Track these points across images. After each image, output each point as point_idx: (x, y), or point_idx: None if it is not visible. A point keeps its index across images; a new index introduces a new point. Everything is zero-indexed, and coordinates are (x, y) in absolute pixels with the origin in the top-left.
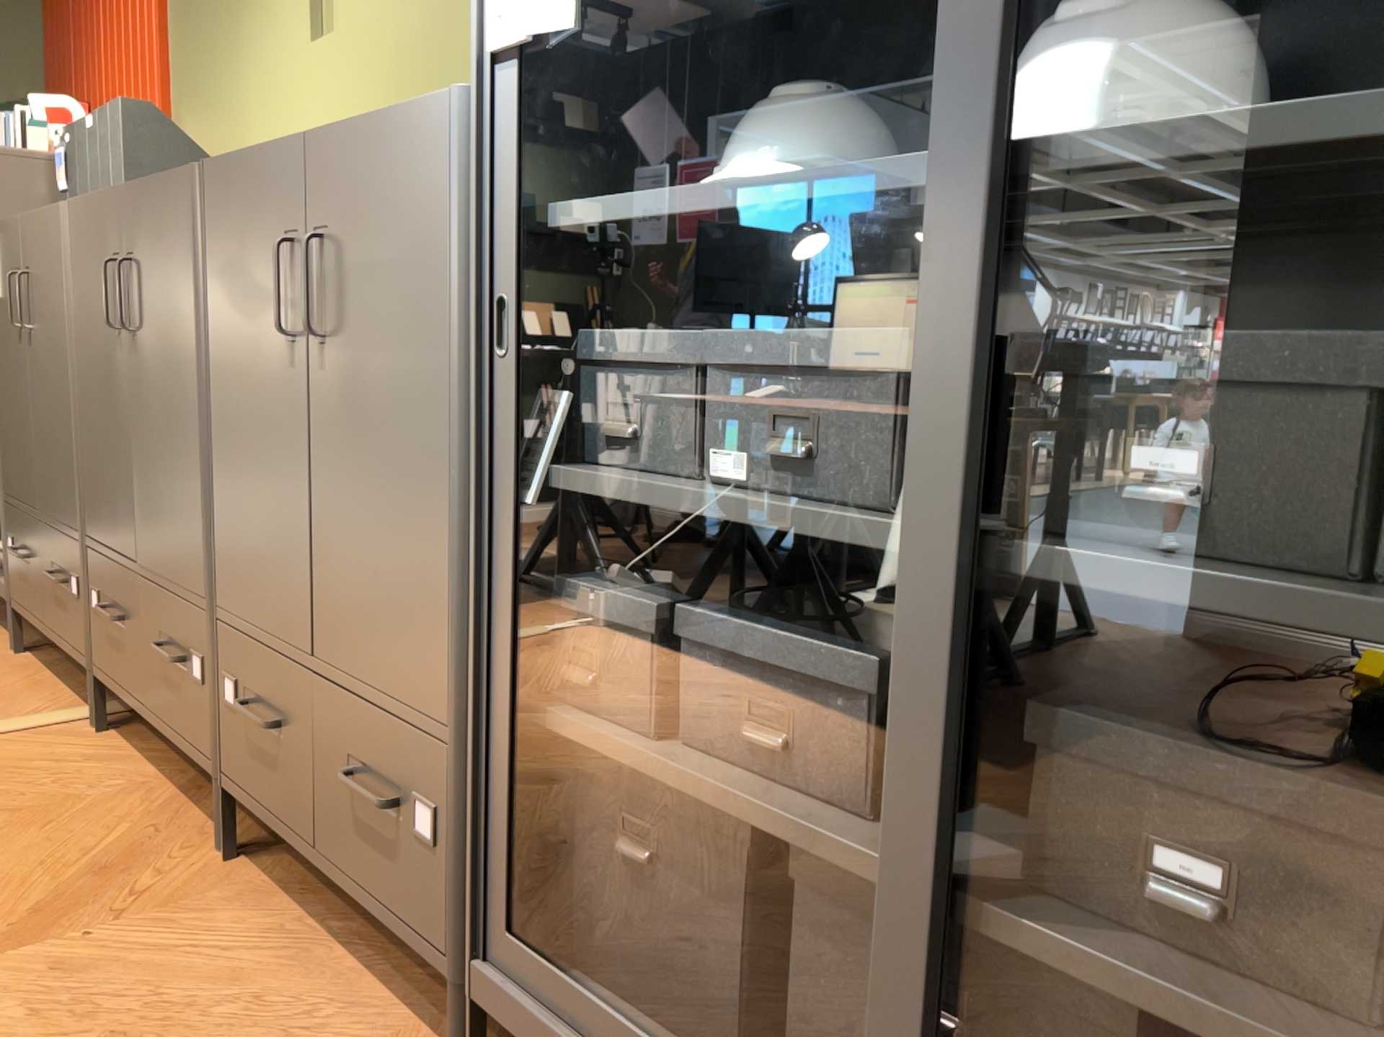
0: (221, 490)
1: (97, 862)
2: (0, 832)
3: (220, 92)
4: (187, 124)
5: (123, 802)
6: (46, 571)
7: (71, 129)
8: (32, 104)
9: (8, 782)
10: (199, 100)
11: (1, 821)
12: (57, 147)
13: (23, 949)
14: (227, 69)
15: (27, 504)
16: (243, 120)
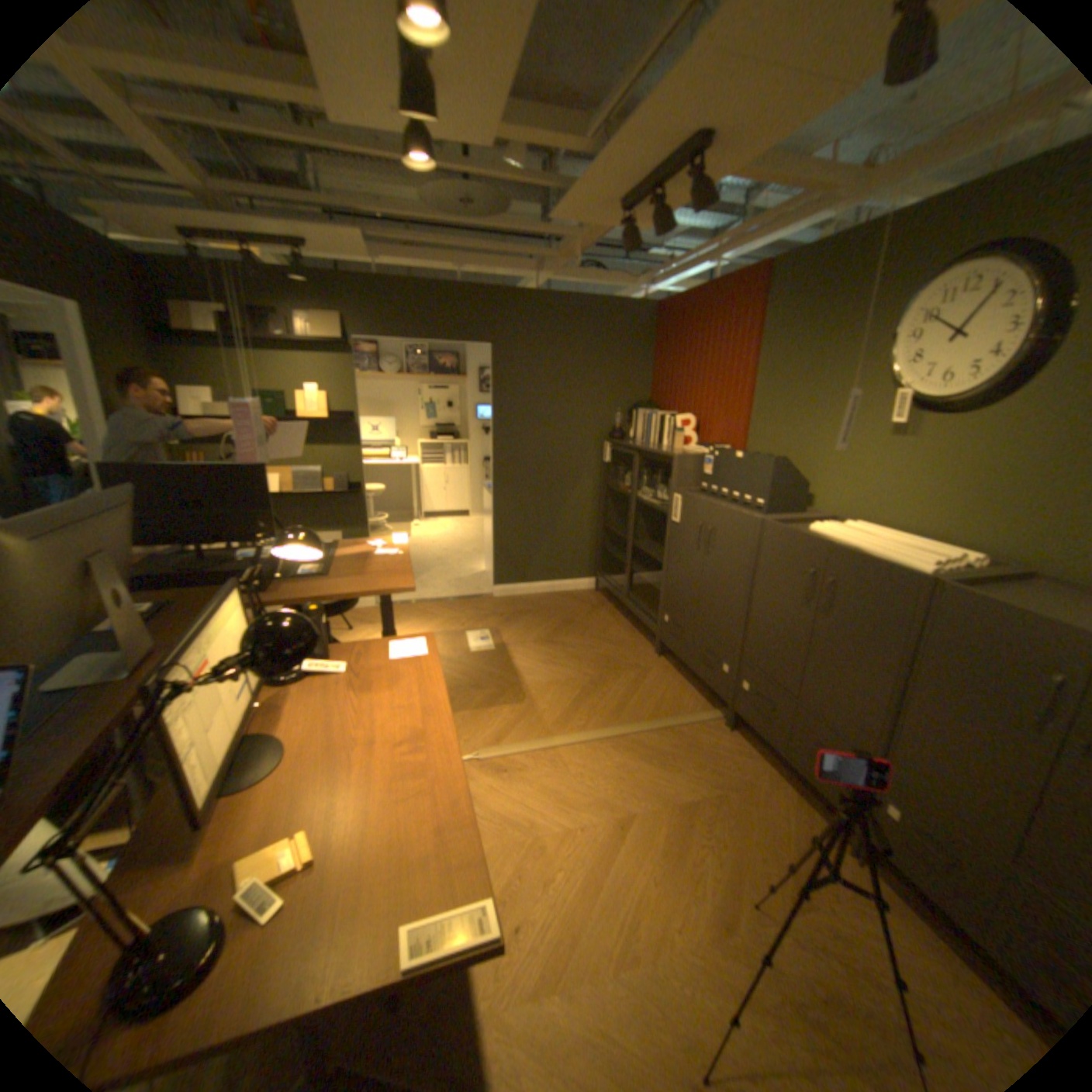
0: (917, 730)
1: (799, 845)
2: (741, 805)
3: (795, 430)
4: (761, 436)
5: (779, 795)
6: (698, 646)
7: (719, 449)
8: (675, 417)
9: (719, 763)
10: (775, 429)
11: (736, 796)
12: (705, 452)
13: (810, 909)
14: (804, 421)
15: (686, 612)
16: (814, 450)
